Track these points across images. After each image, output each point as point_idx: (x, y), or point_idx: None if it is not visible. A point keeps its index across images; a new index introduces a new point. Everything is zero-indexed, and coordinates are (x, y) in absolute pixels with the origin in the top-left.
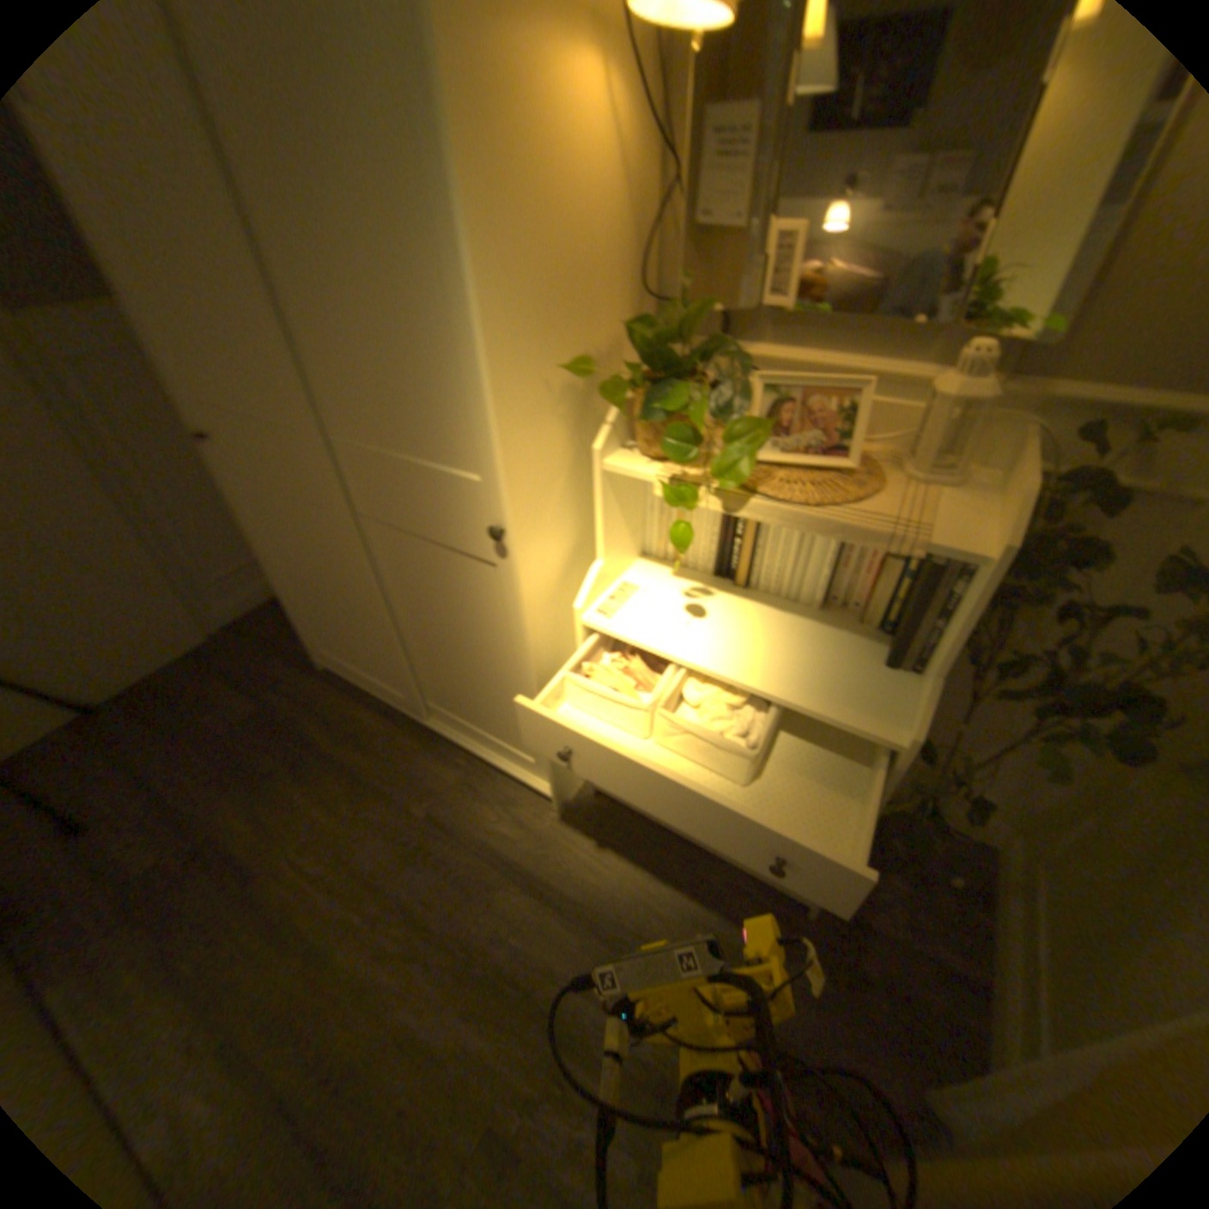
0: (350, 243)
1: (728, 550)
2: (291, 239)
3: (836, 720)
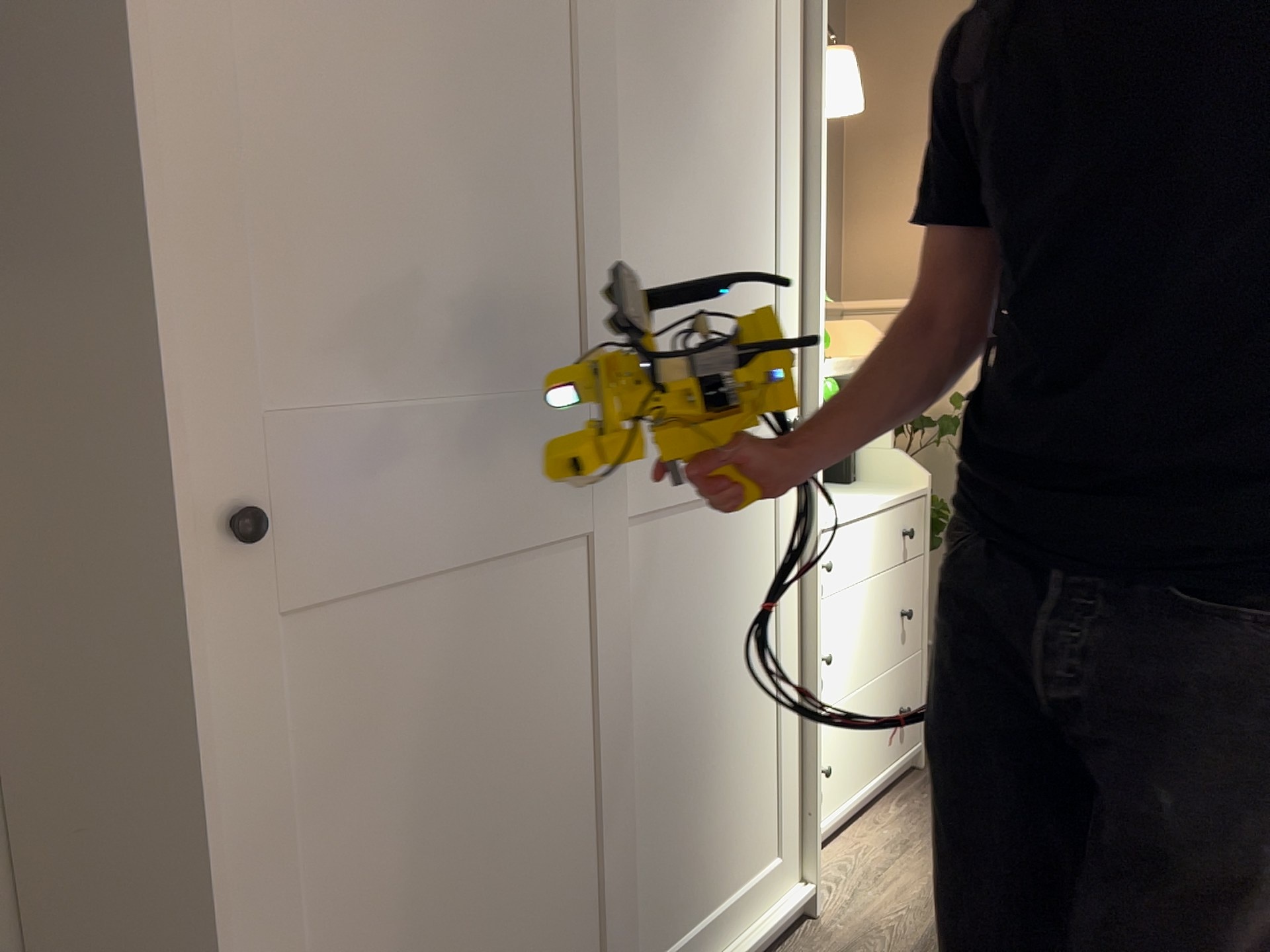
0: (716, 144)
1: None
2: (654, 128)
3: (906, 500)
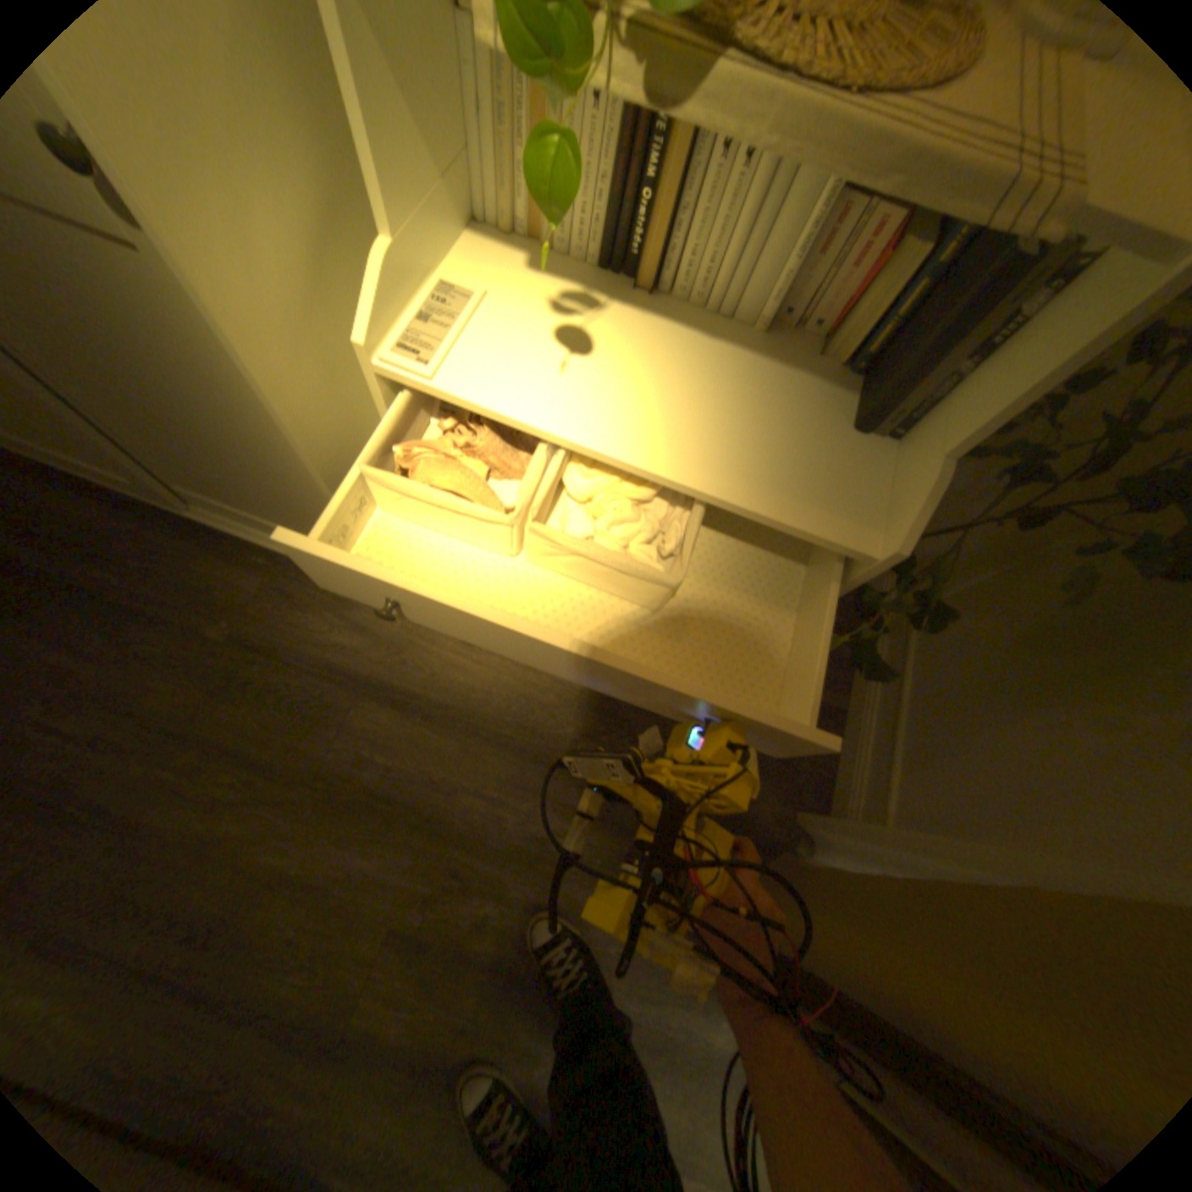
0: None
1: (631, 215)
2: None
3: (789, 524)
